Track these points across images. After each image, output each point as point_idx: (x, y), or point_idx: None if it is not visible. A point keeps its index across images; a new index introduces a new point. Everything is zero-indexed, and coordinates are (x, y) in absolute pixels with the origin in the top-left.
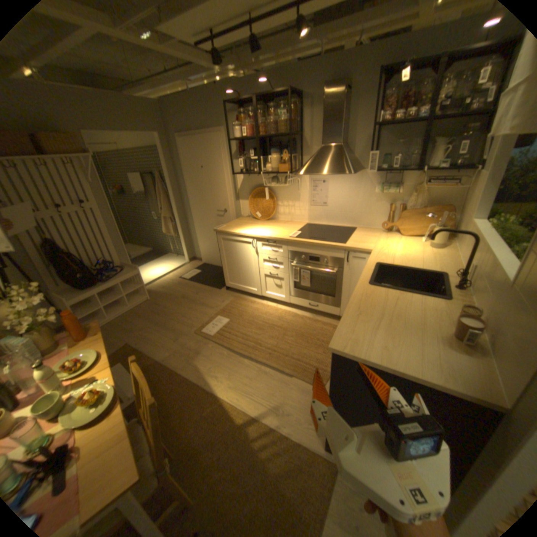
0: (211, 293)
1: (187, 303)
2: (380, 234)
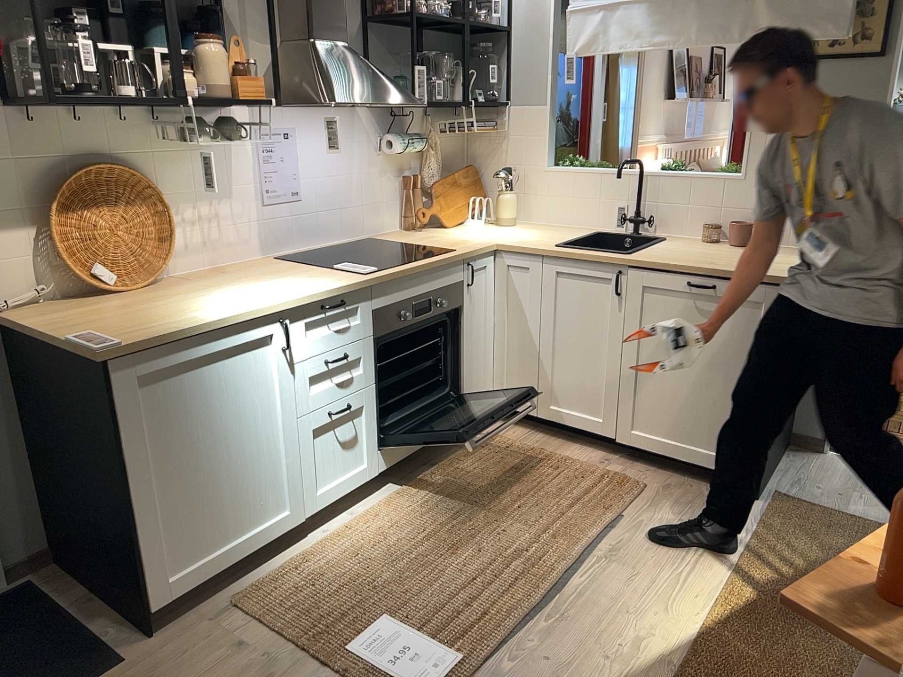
0: None
1: None
2: (420, 234)
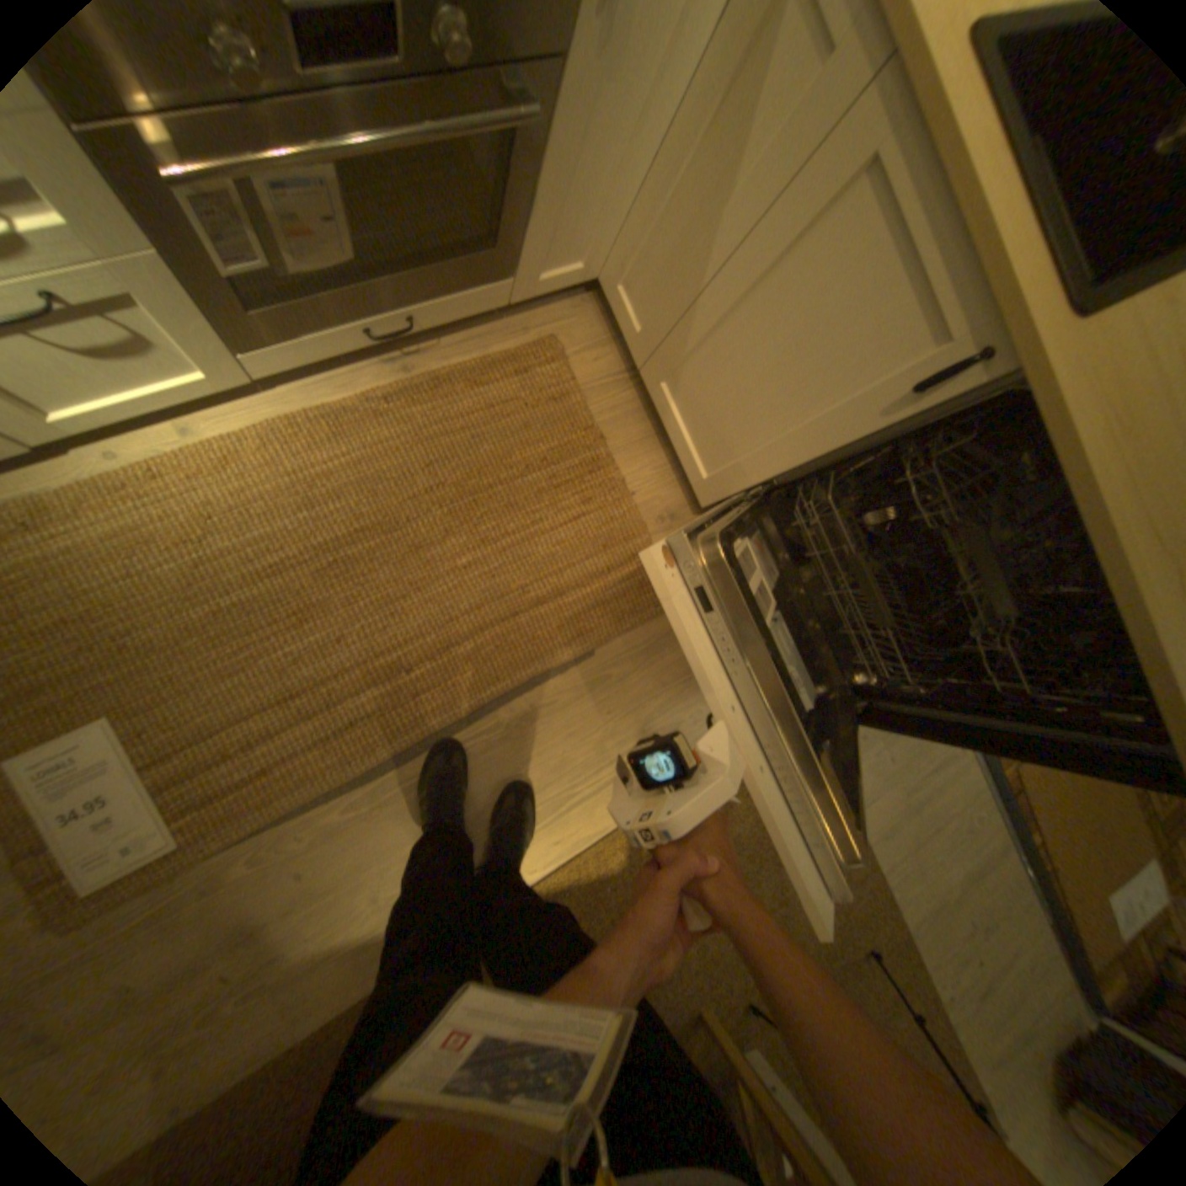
0: None
1: None
2: None
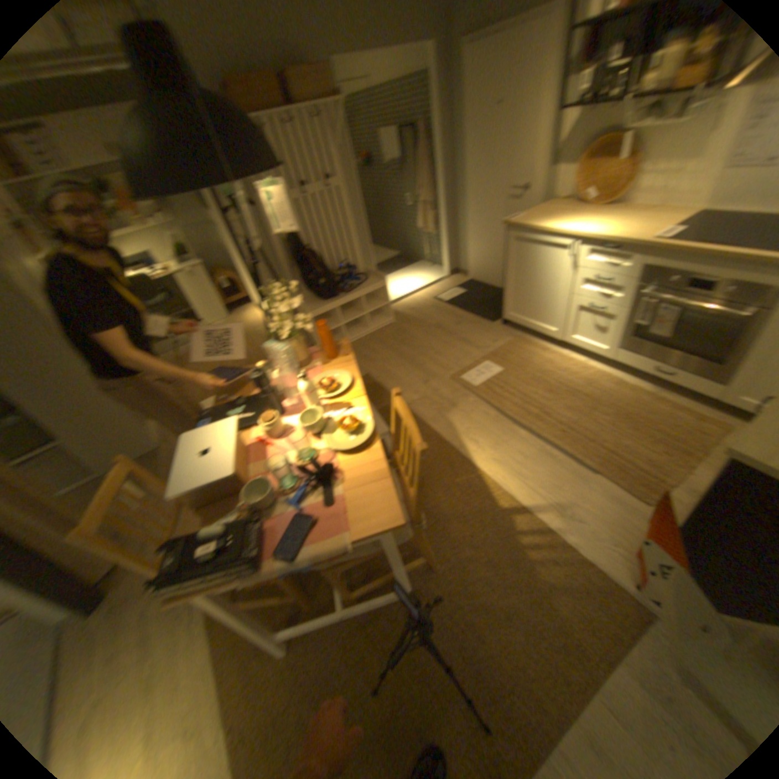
0: (479, 325)
1: (444, 335)
2: None
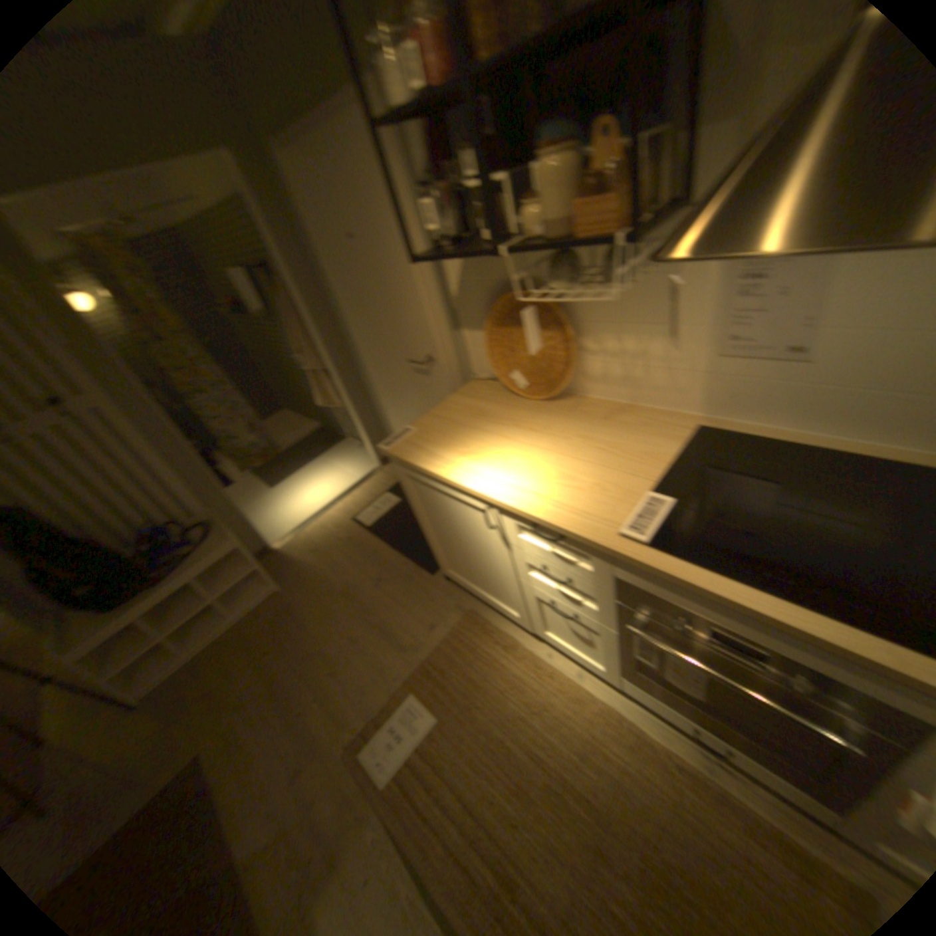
0: (406, 587)
1: (347, 619)
2: None
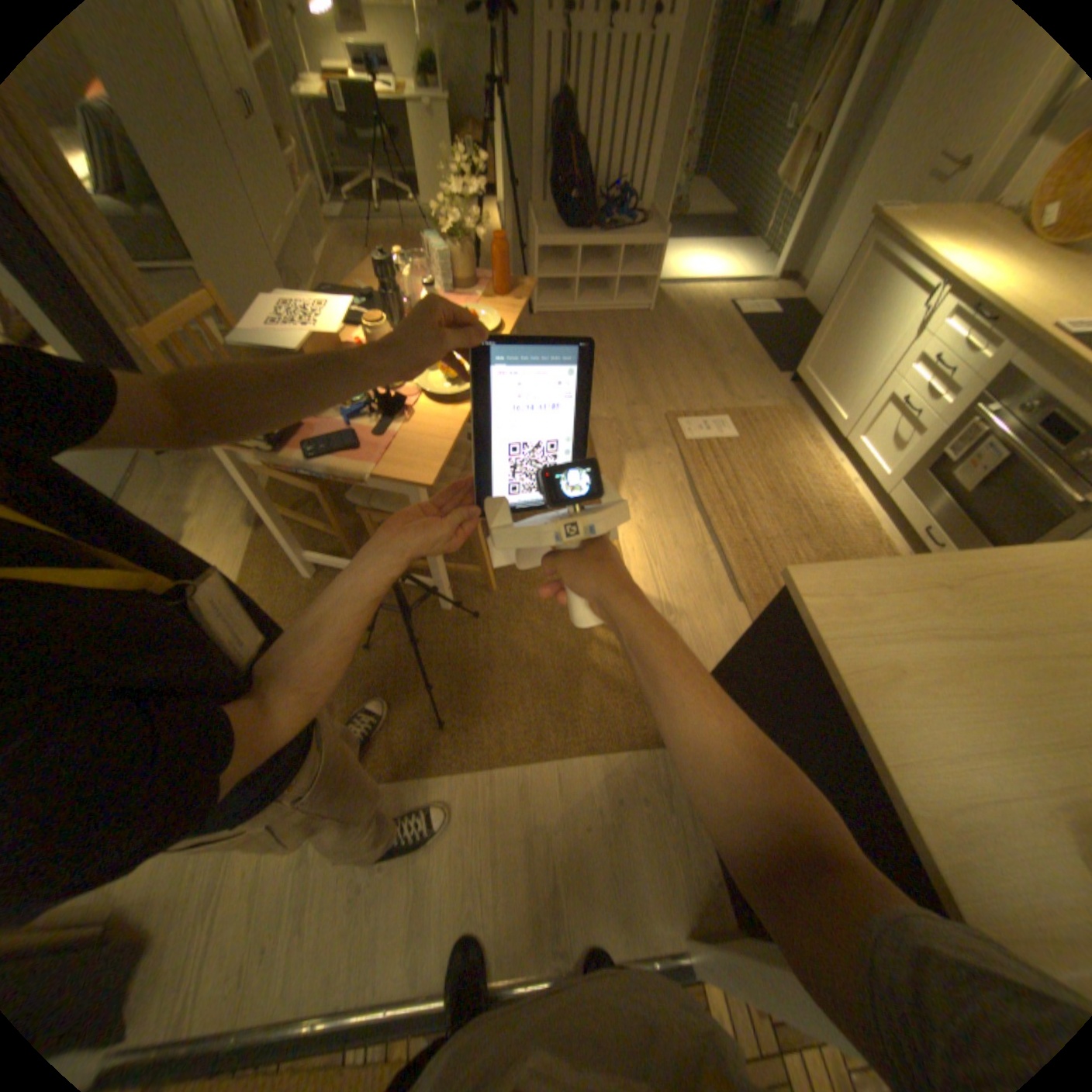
0: (755, 368)
1: (699, 359)
2: None
